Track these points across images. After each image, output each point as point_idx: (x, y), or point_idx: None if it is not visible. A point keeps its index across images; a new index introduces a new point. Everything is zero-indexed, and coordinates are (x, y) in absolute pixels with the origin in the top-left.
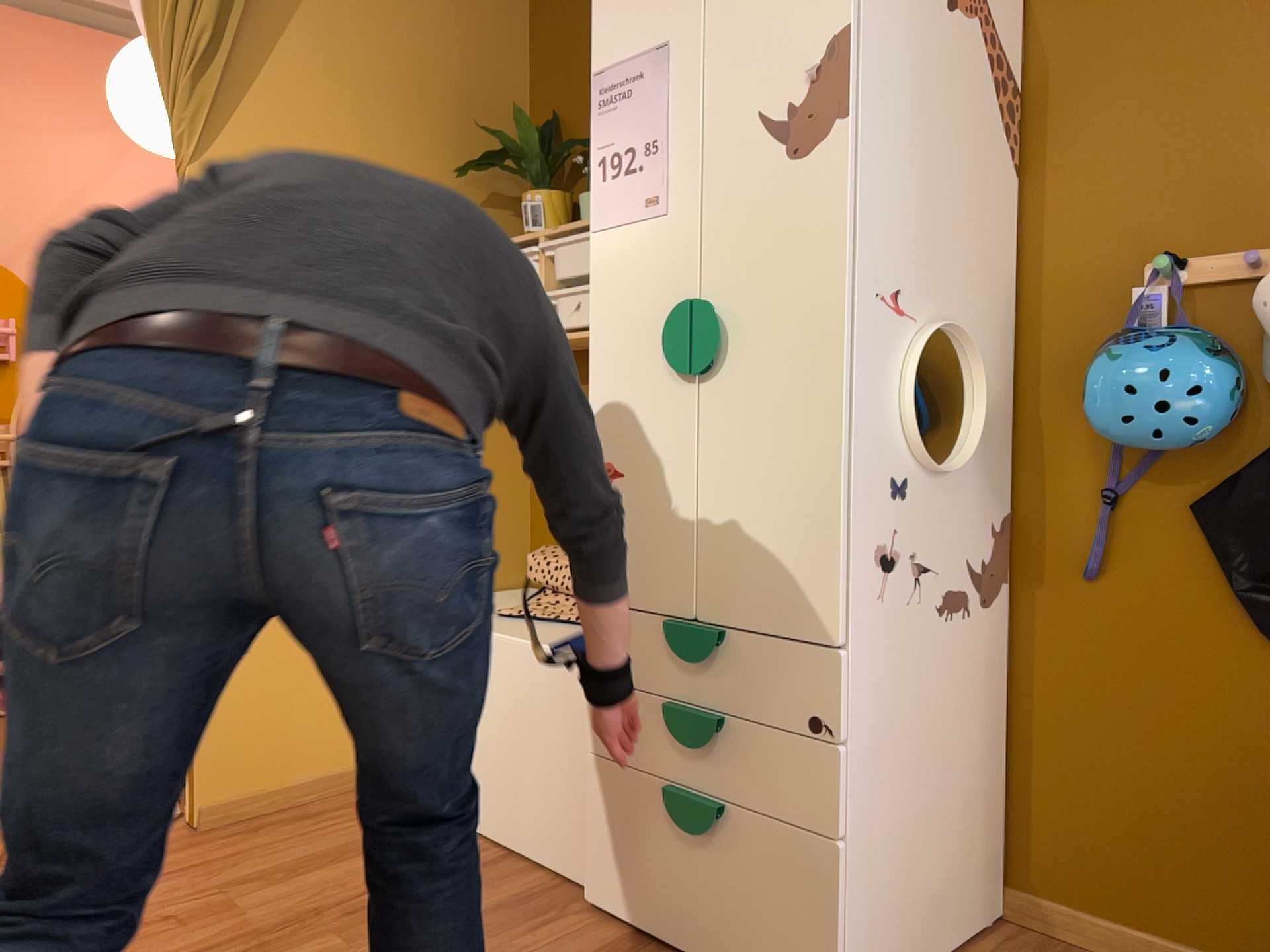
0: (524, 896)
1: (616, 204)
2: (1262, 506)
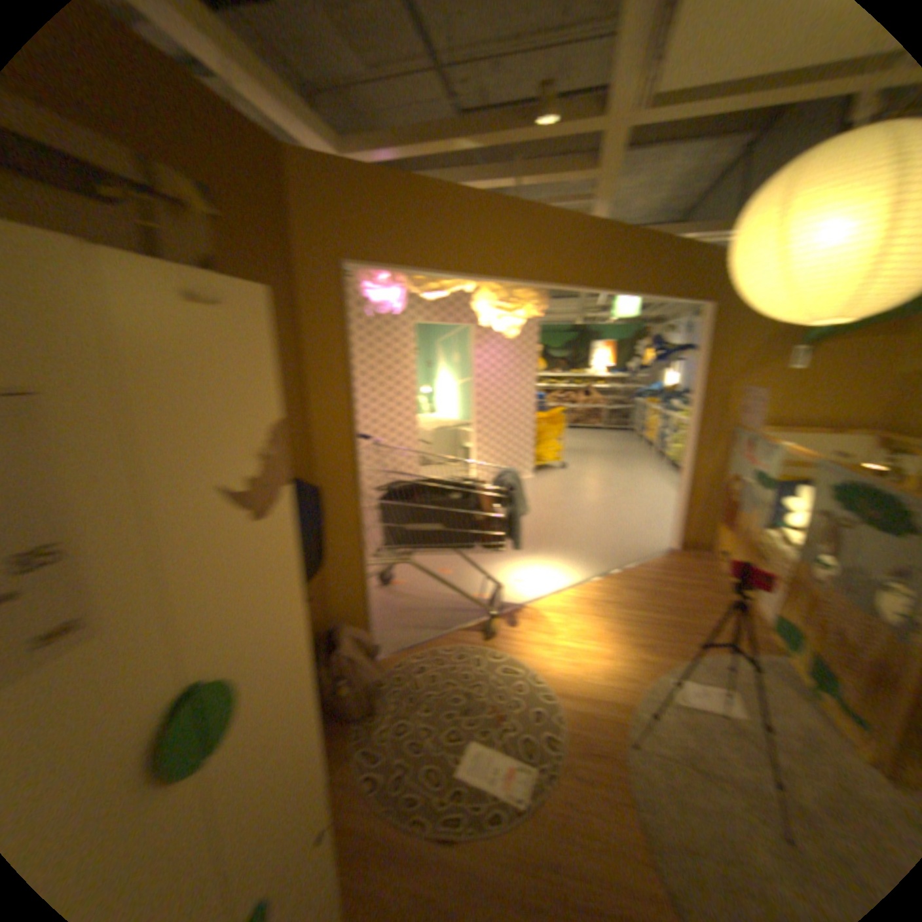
0: None
1: None
2: None
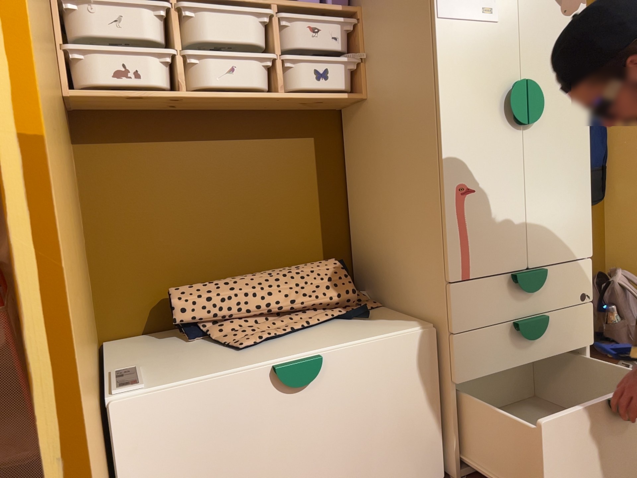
0: None
1: (459, 4)
2: None
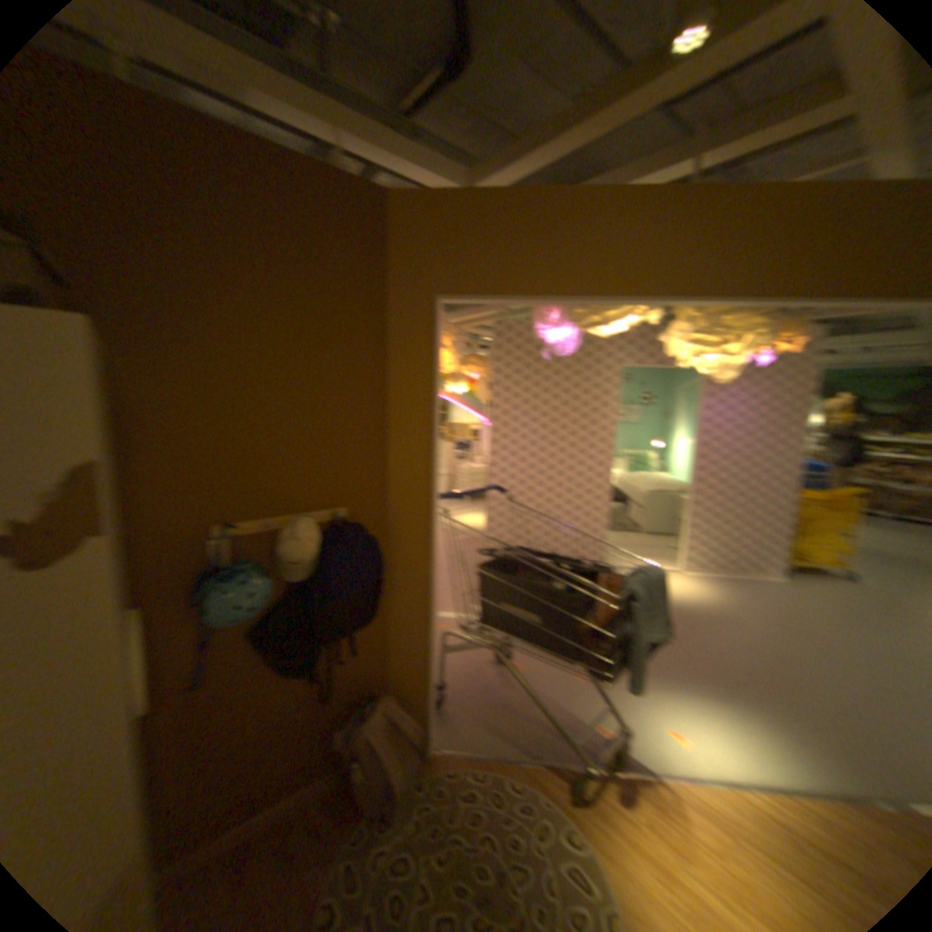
0: None
1: None
2: (277, 629)
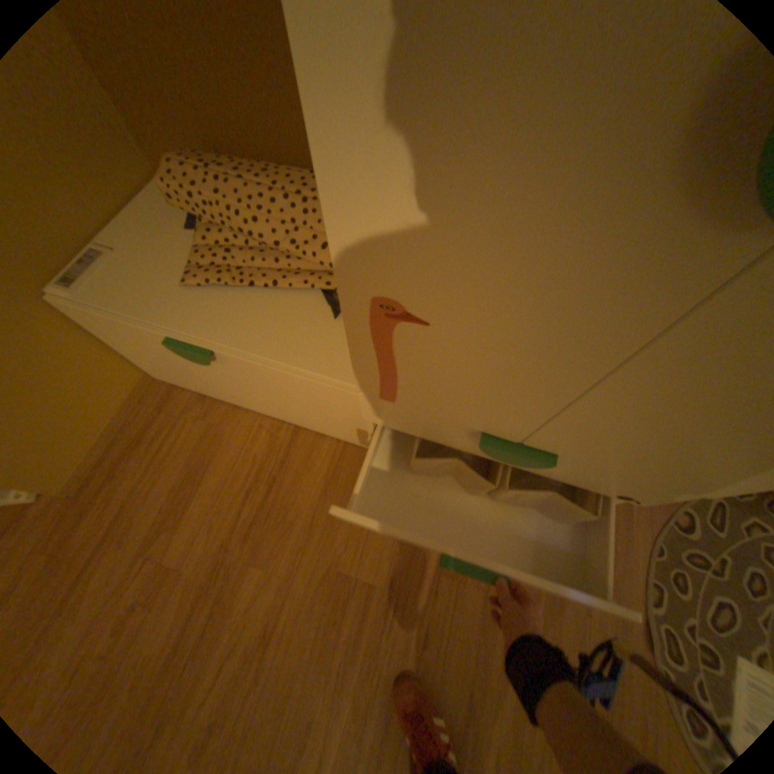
0: (332, 467)
1: None
2: None
